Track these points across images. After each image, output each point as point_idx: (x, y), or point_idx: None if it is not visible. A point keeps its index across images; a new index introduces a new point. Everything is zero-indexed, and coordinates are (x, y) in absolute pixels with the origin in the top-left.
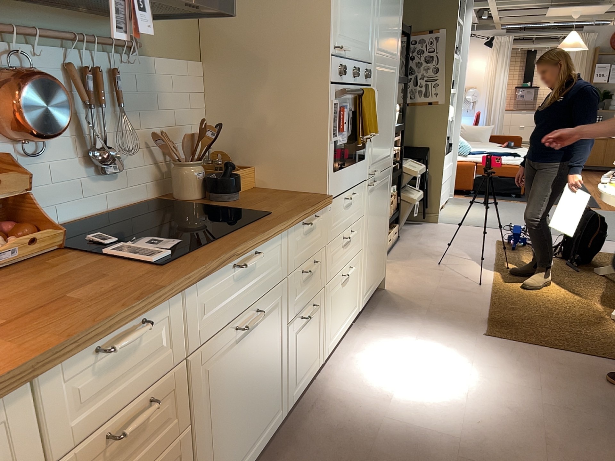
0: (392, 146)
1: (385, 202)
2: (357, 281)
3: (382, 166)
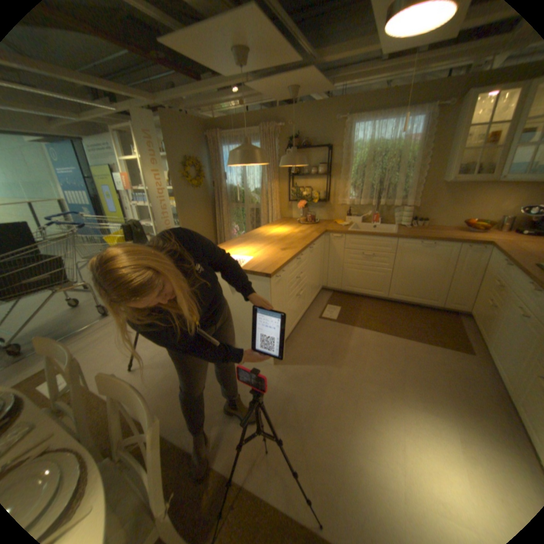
0: None
1: None
2: None
3: None
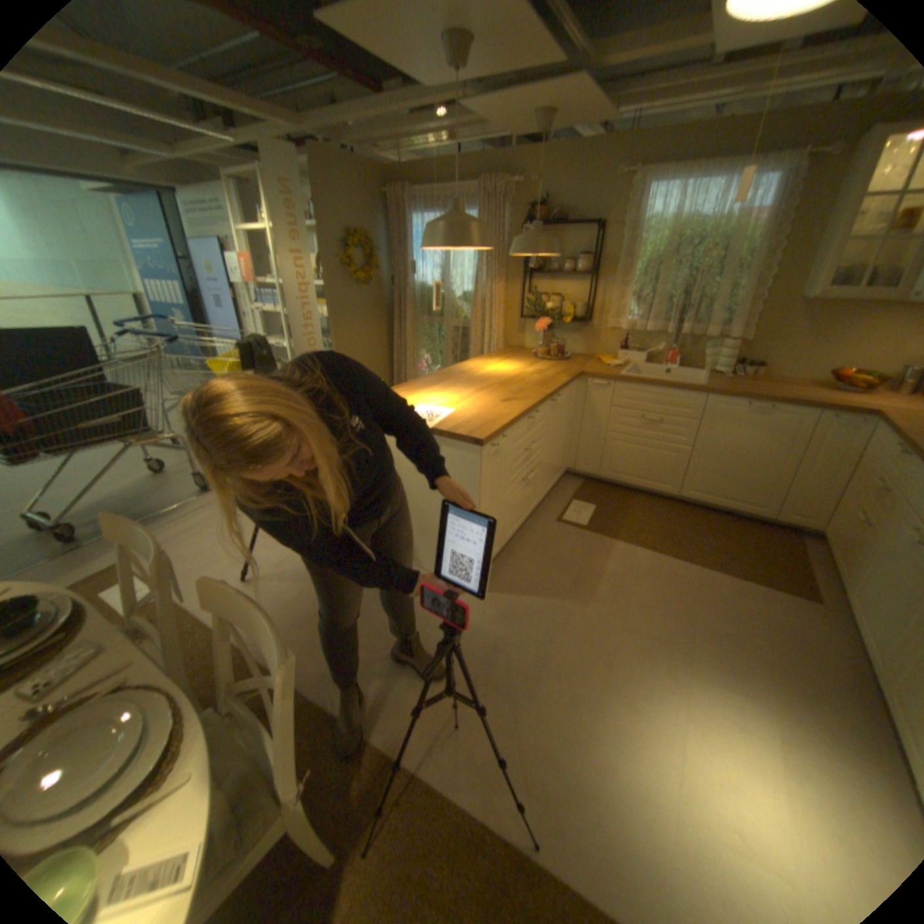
0: None
1: None
2: None
3: None
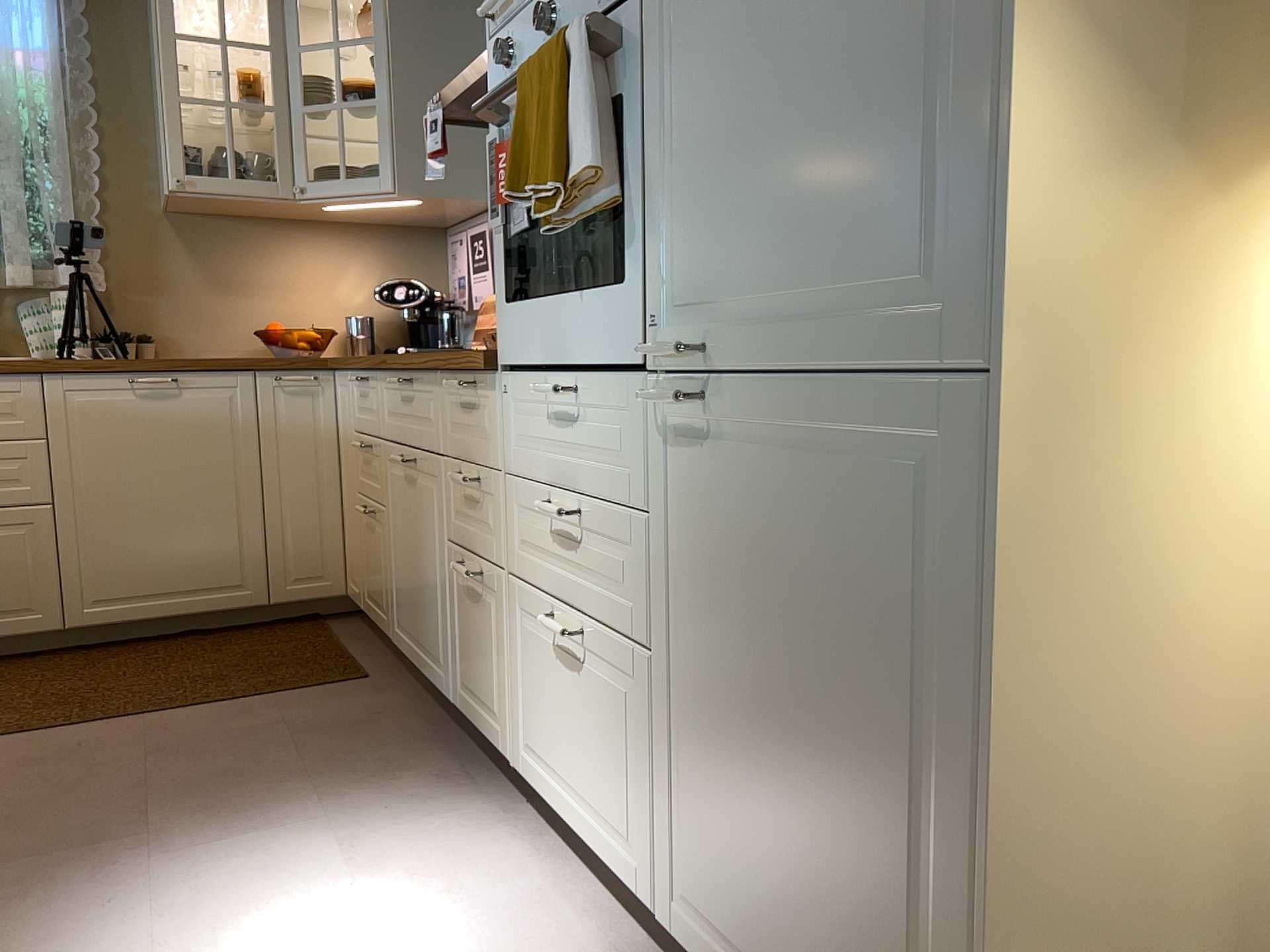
0: (966, 219)
1: (887, 610)
2: (633, 757)
3: (805, 345)
